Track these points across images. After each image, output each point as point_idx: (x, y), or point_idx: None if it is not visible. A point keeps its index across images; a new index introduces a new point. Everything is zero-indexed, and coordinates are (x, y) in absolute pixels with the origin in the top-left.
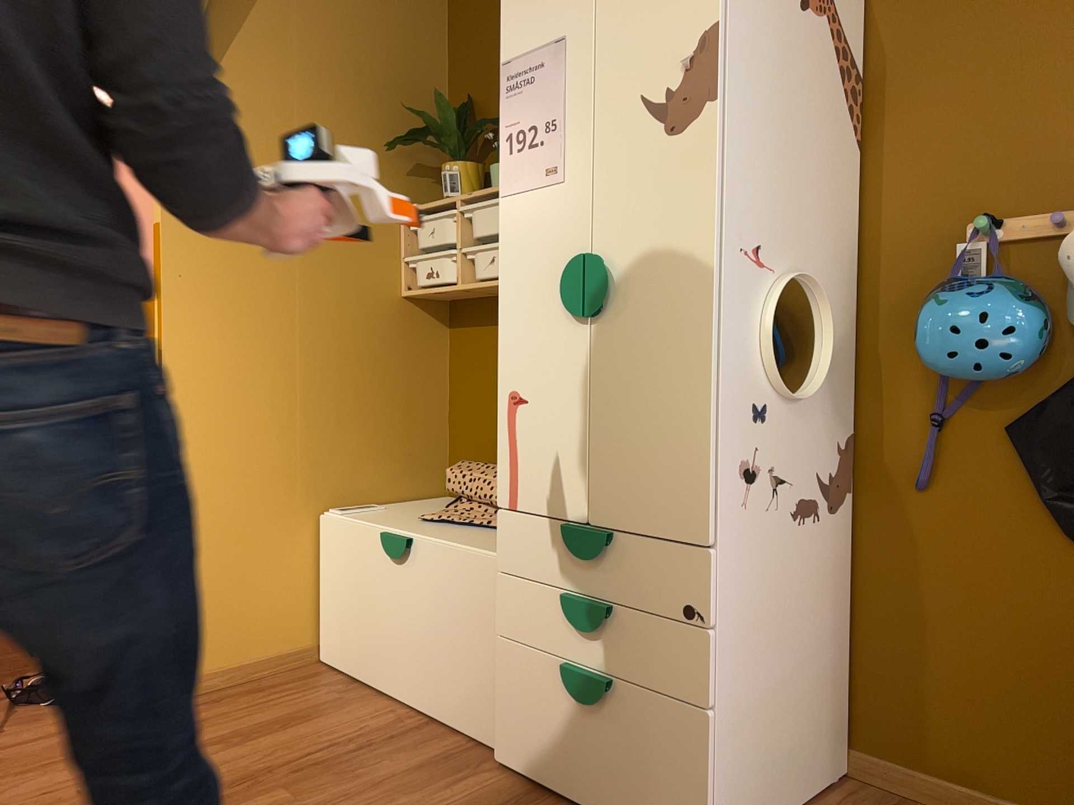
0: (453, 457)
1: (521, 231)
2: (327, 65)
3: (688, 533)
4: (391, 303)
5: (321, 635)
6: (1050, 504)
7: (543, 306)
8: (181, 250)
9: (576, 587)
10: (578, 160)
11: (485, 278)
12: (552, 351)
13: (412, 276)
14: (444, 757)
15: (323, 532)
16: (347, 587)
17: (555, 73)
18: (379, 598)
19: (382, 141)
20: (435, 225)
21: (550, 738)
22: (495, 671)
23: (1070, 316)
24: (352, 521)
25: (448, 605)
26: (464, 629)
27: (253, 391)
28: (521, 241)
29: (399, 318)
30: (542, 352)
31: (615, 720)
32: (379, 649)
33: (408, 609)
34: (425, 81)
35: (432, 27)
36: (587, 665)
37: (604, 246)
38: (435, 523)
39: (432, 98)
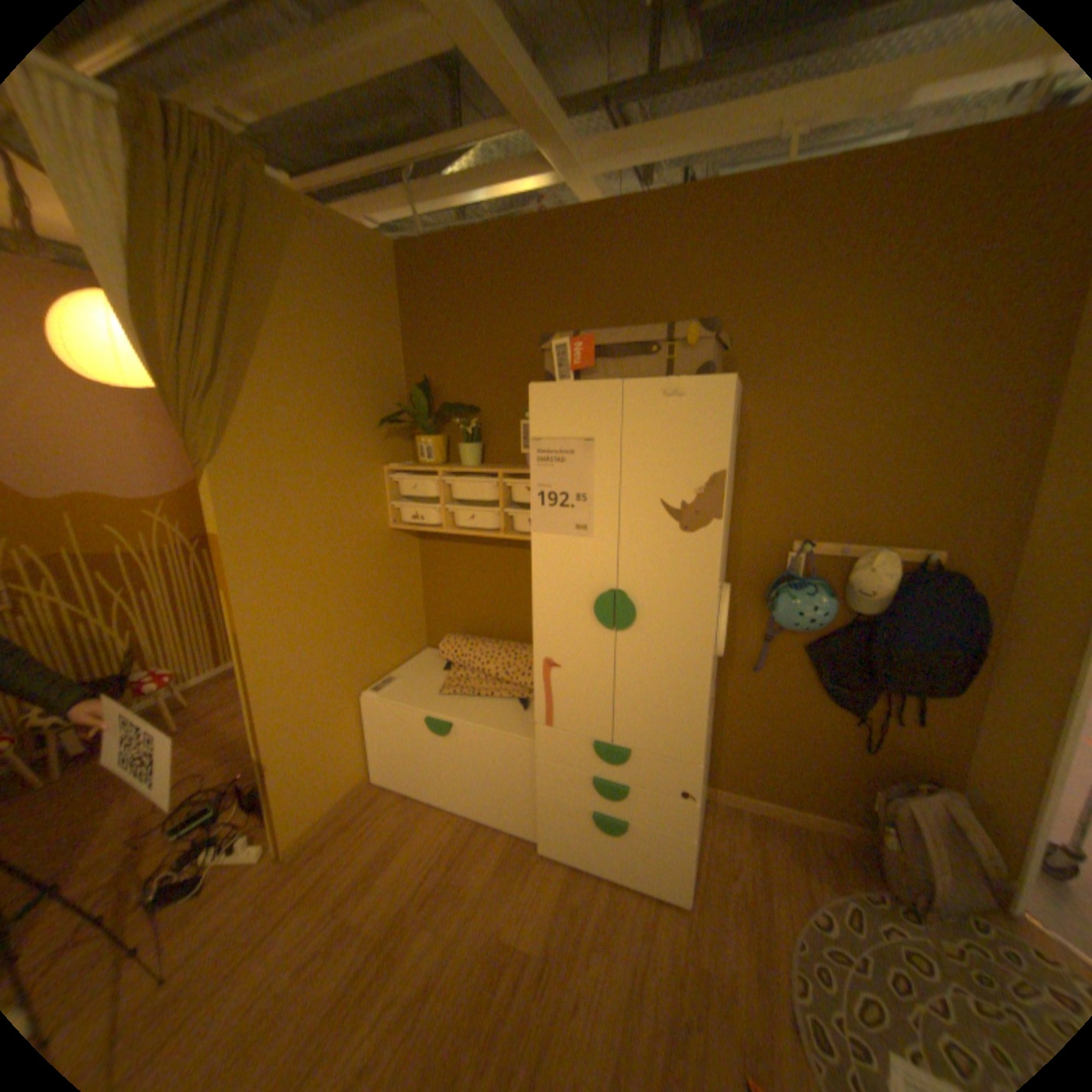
0: (431, 624)
1: (553, 561)
2: (321, 365)
3: (686, 758)
4: (384, 536)
5: (369, 767)
6: (825, 686)
7: (573, 613)
8: (237, 553)
9: (601, 774)
10: (604, 527)
11: (469, 531)
12: (582, 642)
13: (396, 513)
14: (504, 858)
15: (366, 709)
16: (393, 744)
17: (583, 461)
18: (425, 754)
19: (366, 418)
20: (419, 485)
21: (581, 847)
22: (537, 811)
23: (850, 603)
24: (391, 704)
25: (488, 764)
26: (503, 779)
27: (305, 636)
28: (553, 567)
29: (390, 545)
30: (573, 641)
31: (630, 842)
32: (428, 783)
33: (452, 763)
34: (388, 362)
35: (389, 317)
36: (610, 815)
37: (626, 588)
38: (453, 697)
39: (394, 374)
